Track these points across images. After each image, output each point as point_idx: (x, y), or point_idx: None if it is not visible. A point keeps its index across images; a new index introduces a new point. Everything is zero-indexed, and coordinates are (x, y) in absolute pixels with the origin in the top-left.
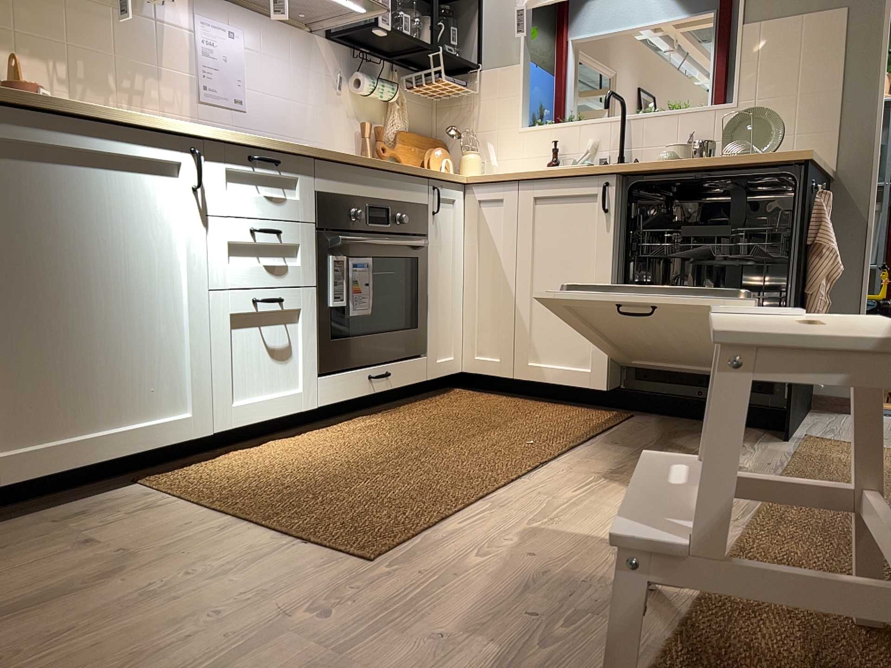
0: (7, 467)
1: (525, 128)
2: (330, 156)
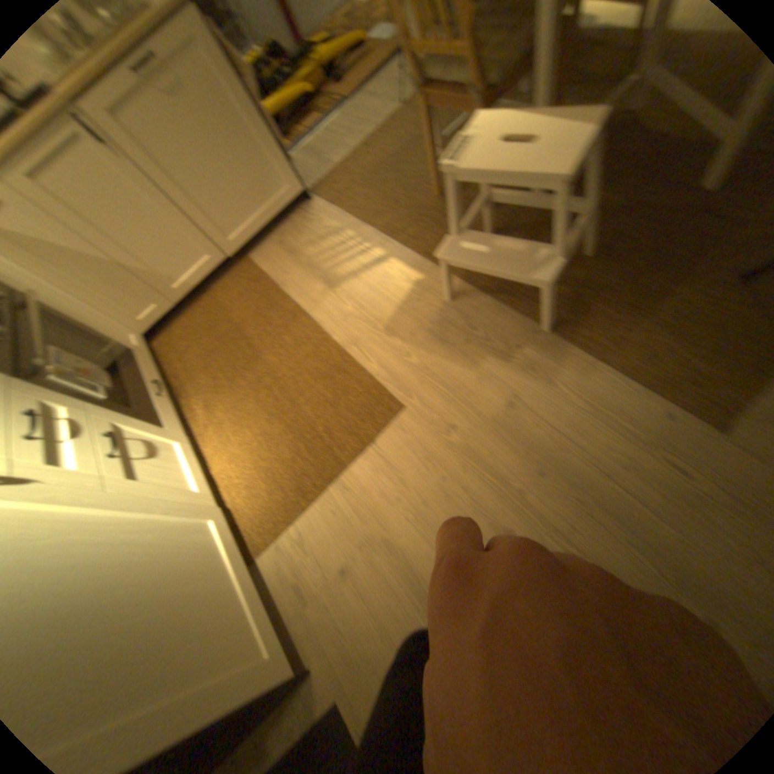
0: (272, 648)
1: None
2: None
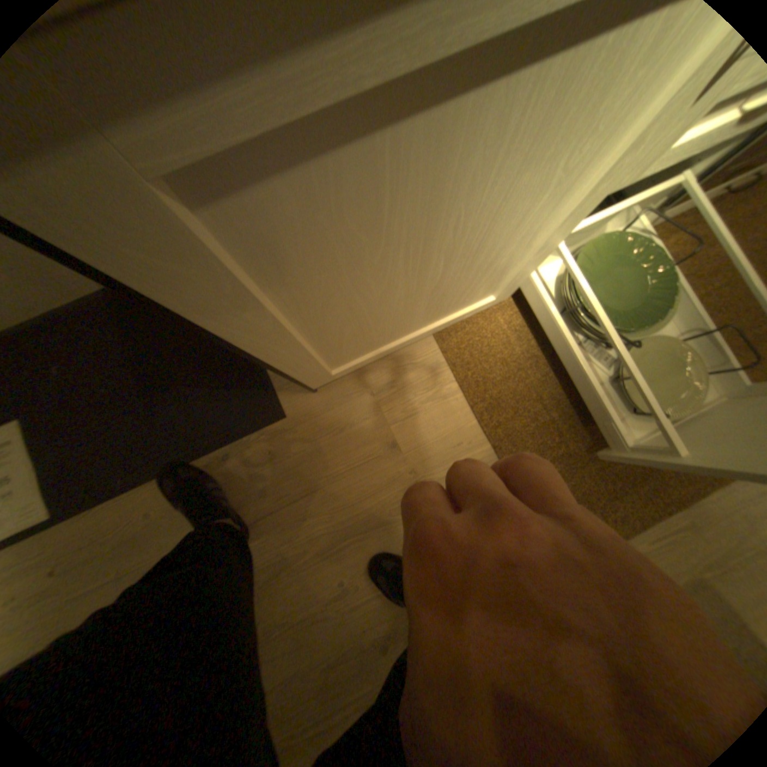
0: (336, 373)
1: None
2: None
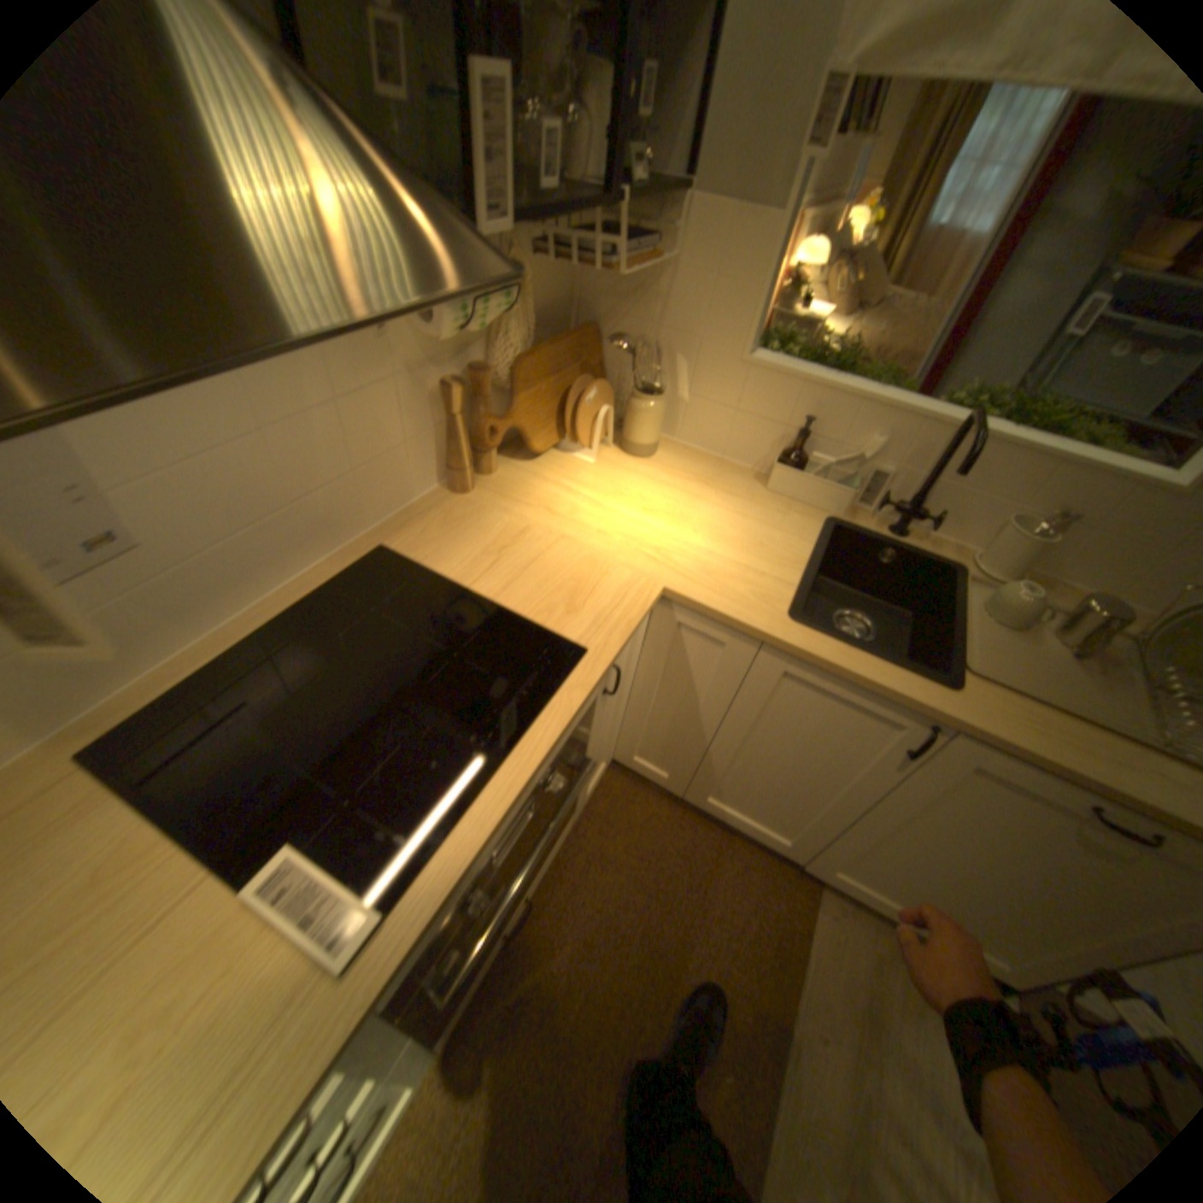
0: None
1: (755, 357)
2: (396, 969)
